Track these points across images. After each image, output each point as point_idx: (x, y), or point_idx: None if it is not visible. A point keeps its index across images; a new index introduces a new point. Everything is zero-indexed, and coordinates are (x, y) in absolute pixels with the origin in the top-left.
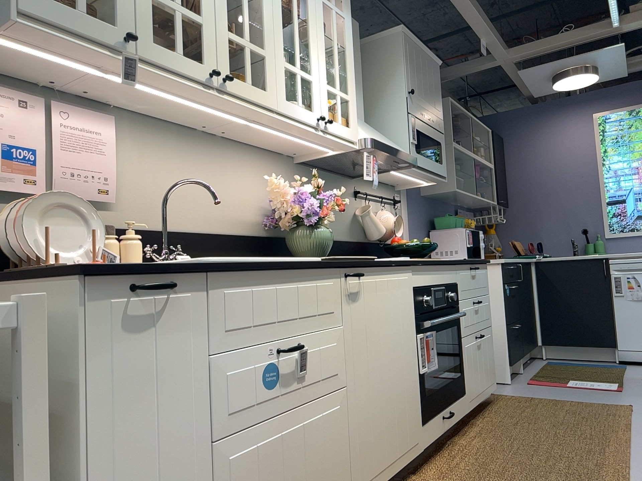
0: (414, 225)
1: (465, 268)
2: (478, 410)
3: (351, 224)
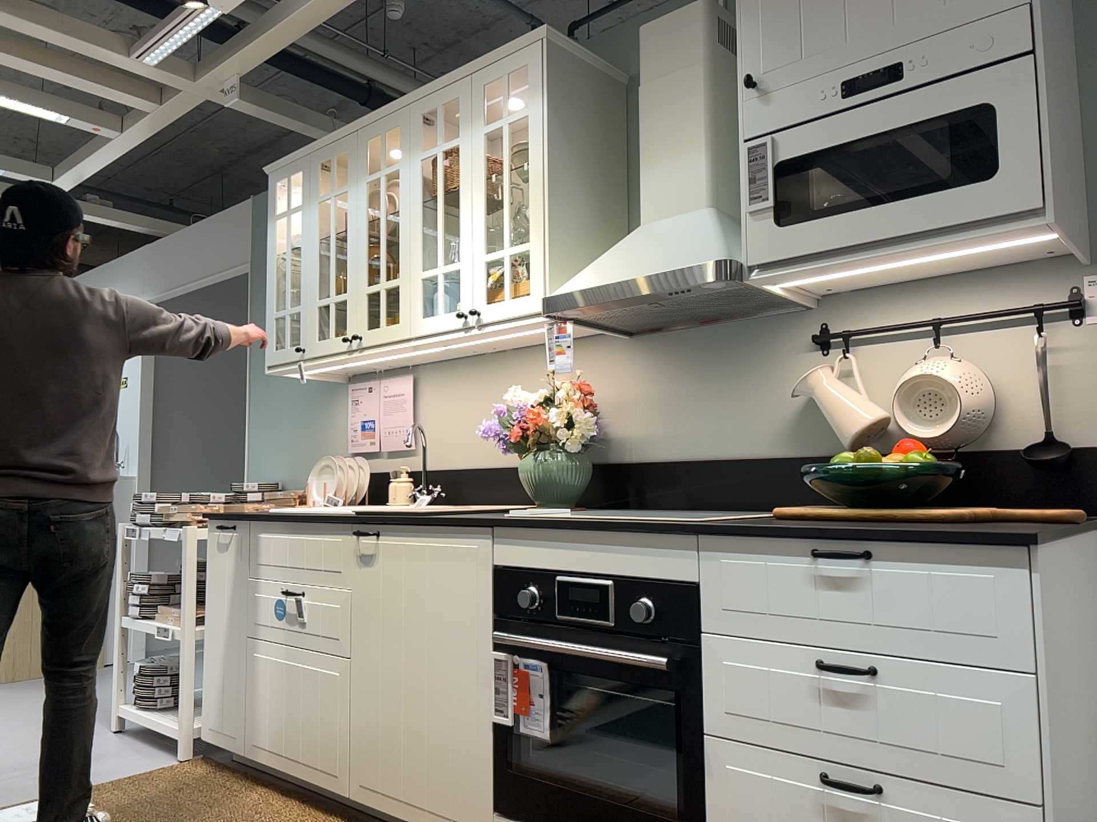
0: None
1: (762, 548)
2: None
3: (792, 418)
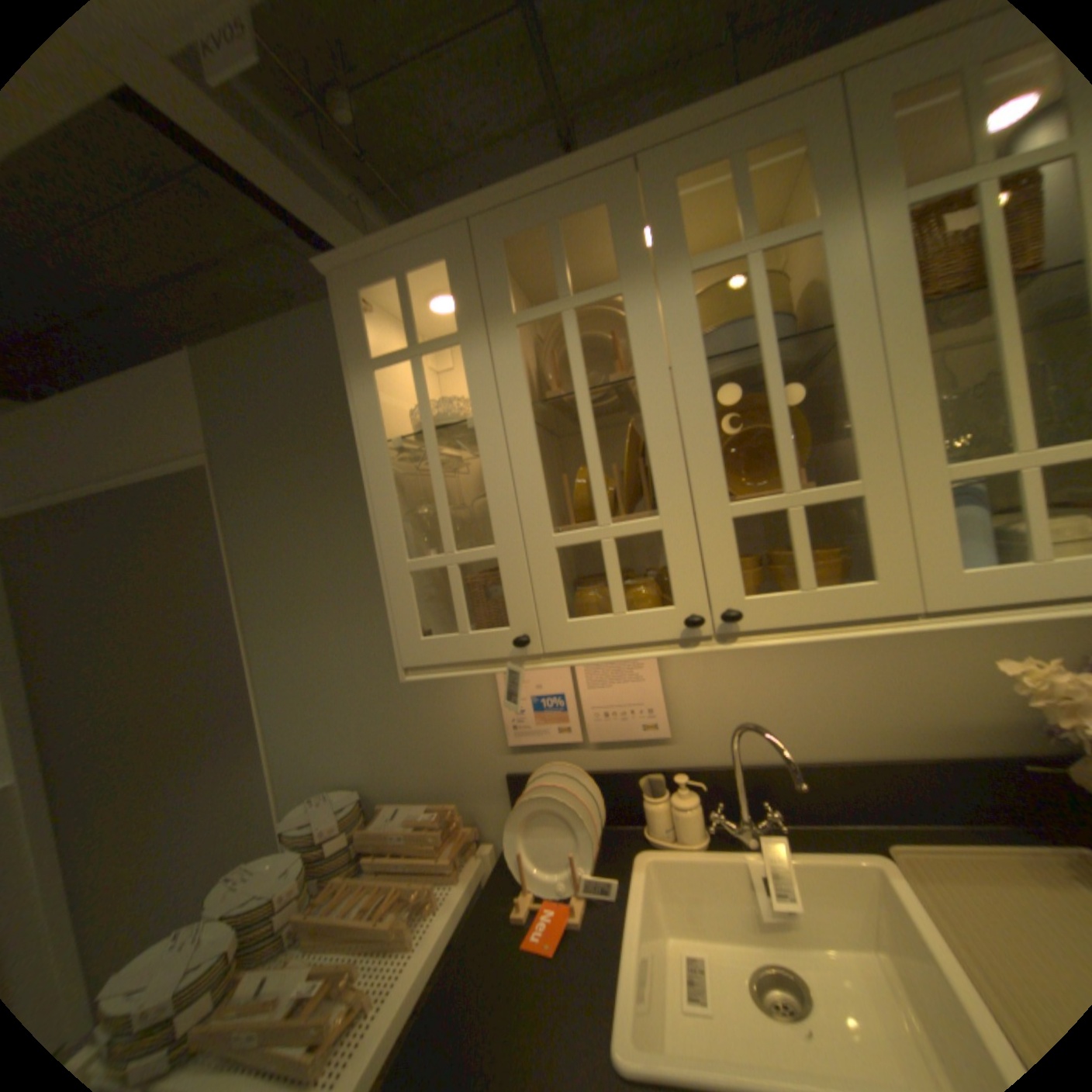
0: None
1: None
2: None
3: None
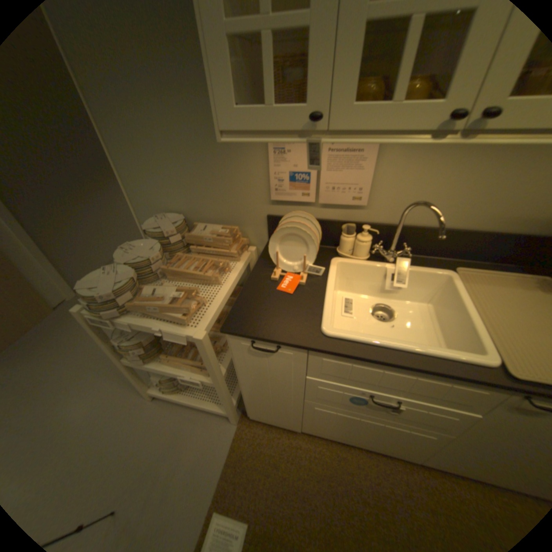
0: None
1: None
2: None
3: None
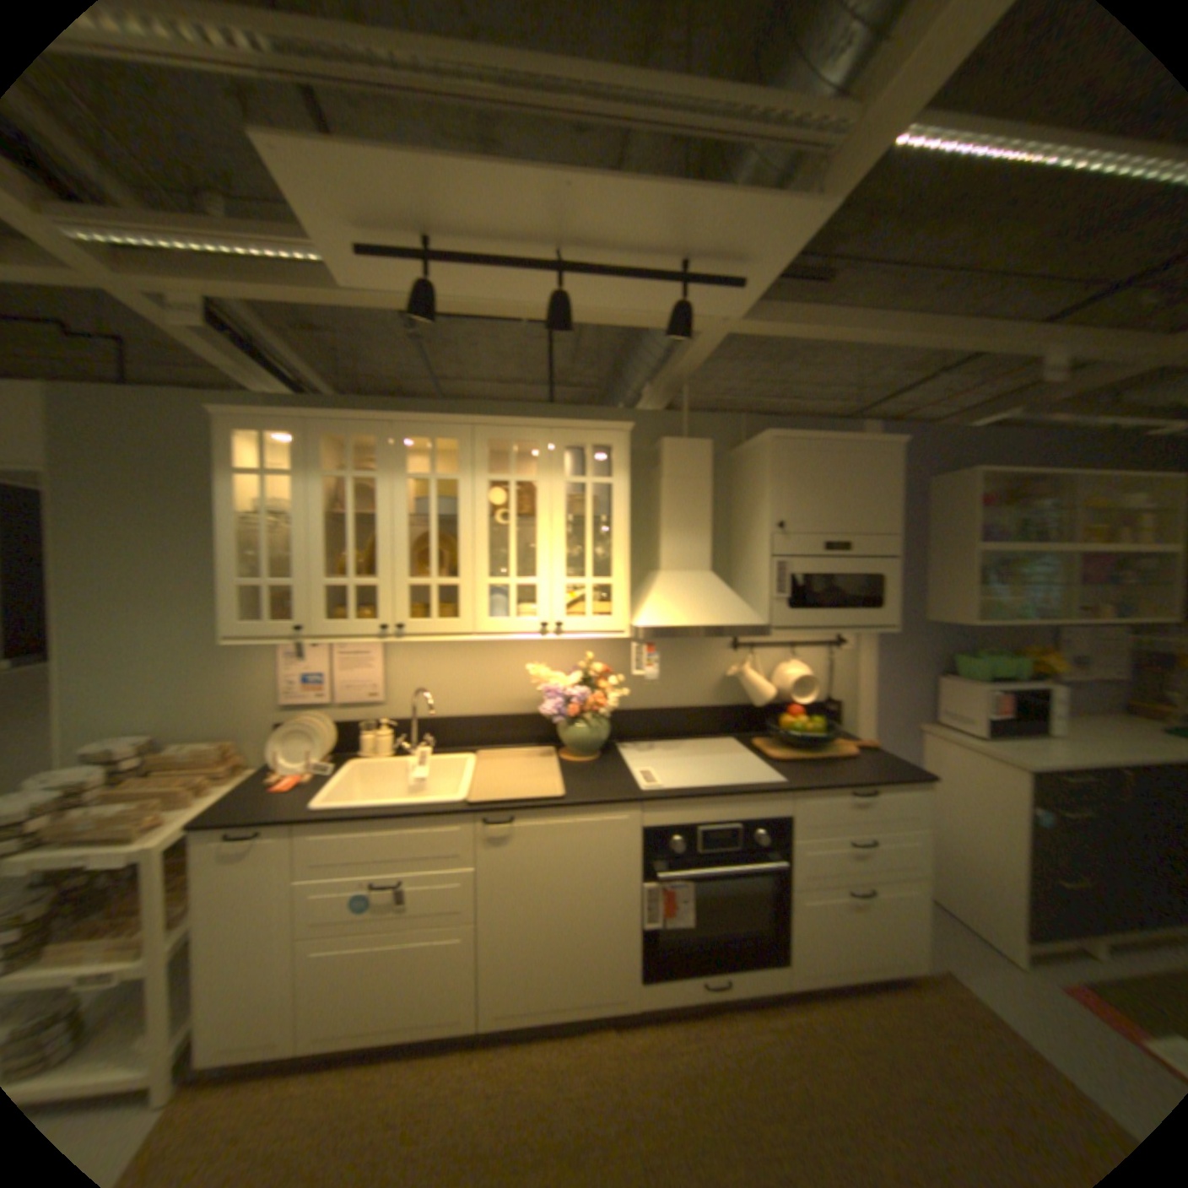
0: (888, 670)
1: (827, 795)
2: (863, 991)
3: (715, 685)
